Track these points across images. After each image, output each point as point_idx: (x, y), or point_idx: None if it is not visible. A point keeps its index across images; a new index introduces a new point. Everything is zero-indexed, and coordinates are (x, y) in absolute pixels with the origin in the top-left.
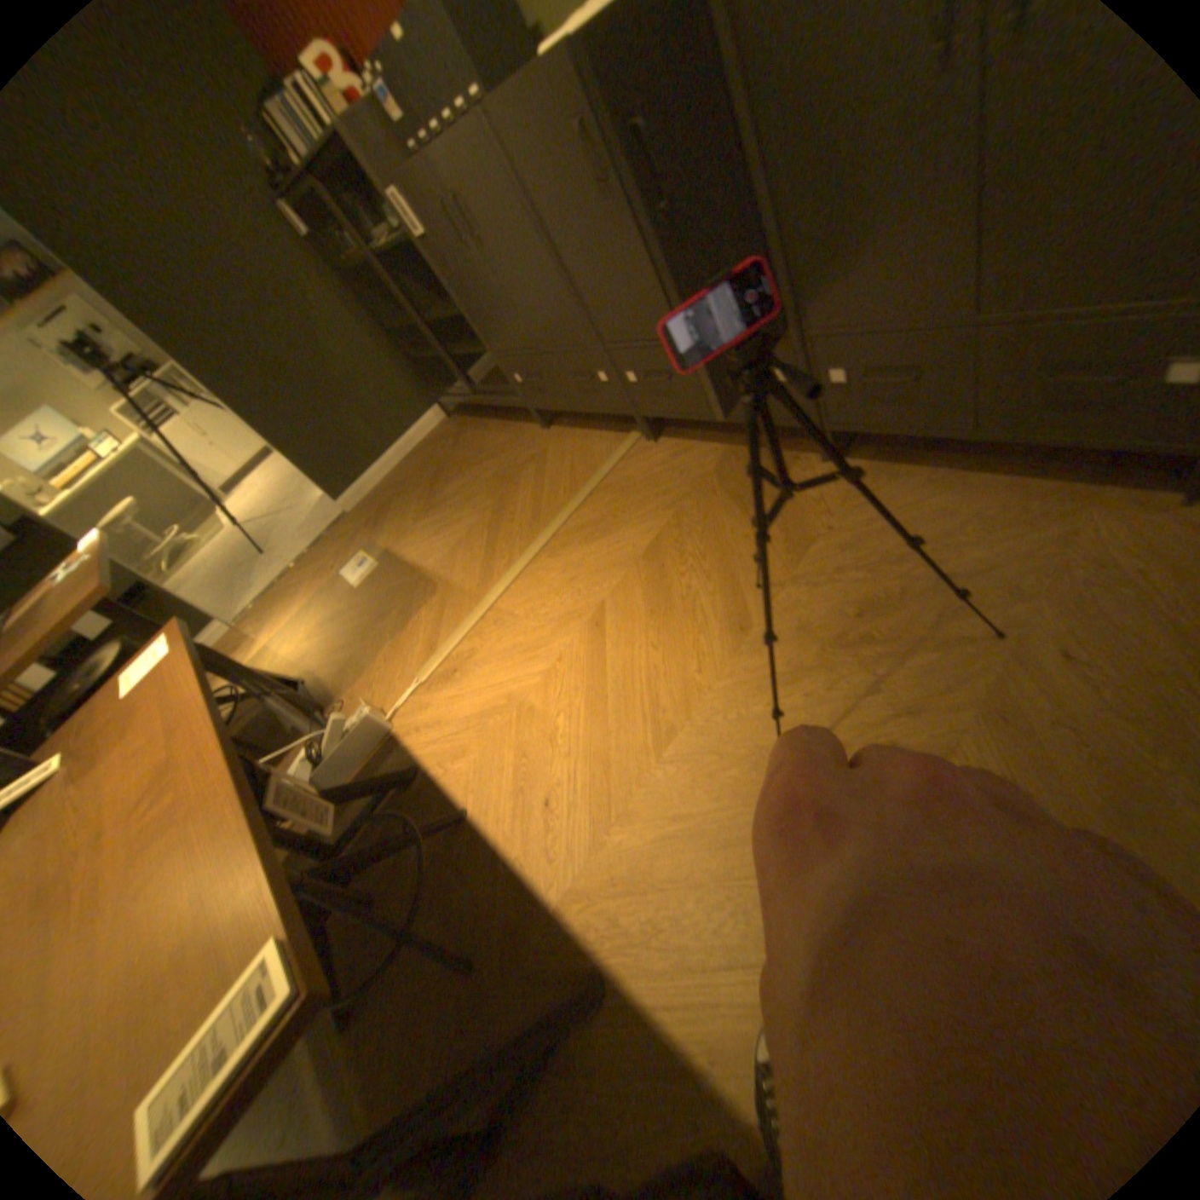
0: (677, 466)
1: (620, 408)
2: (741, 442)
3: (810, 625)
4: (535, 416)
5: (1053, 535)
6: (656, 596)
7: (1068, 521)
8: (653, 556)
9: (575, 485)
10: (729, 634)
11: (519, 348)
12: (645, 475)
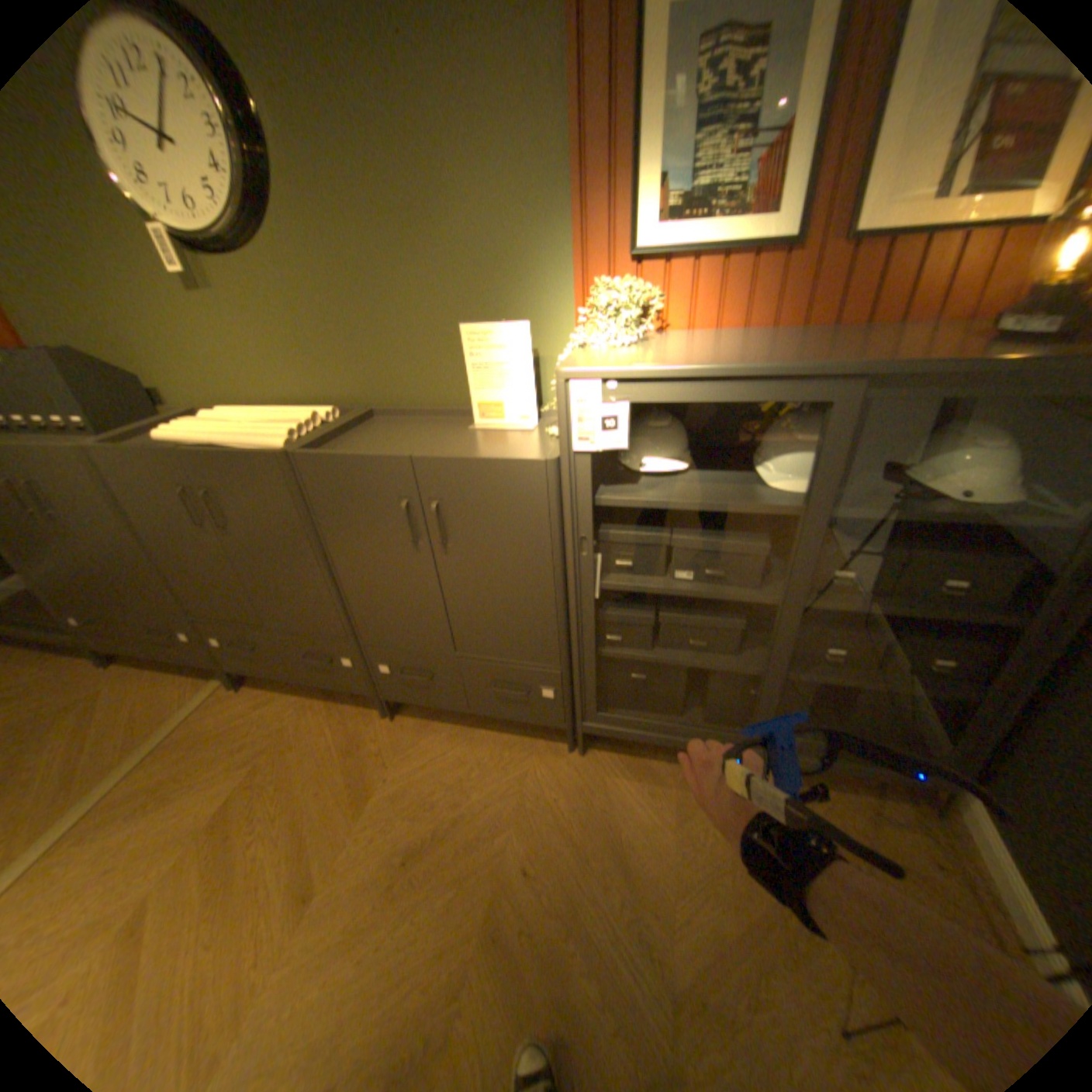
0: (254, 719)
1: (197, 662)
2: (316, 697)
3: (361, 882)
4: (88, 651)
5: (513, 777)
6: (213, 876)
7: (519, 765)
8: (215, 826)
9: (128, 741)
10: (288, 908)
11: (80, 599)
12: (217, 729)
